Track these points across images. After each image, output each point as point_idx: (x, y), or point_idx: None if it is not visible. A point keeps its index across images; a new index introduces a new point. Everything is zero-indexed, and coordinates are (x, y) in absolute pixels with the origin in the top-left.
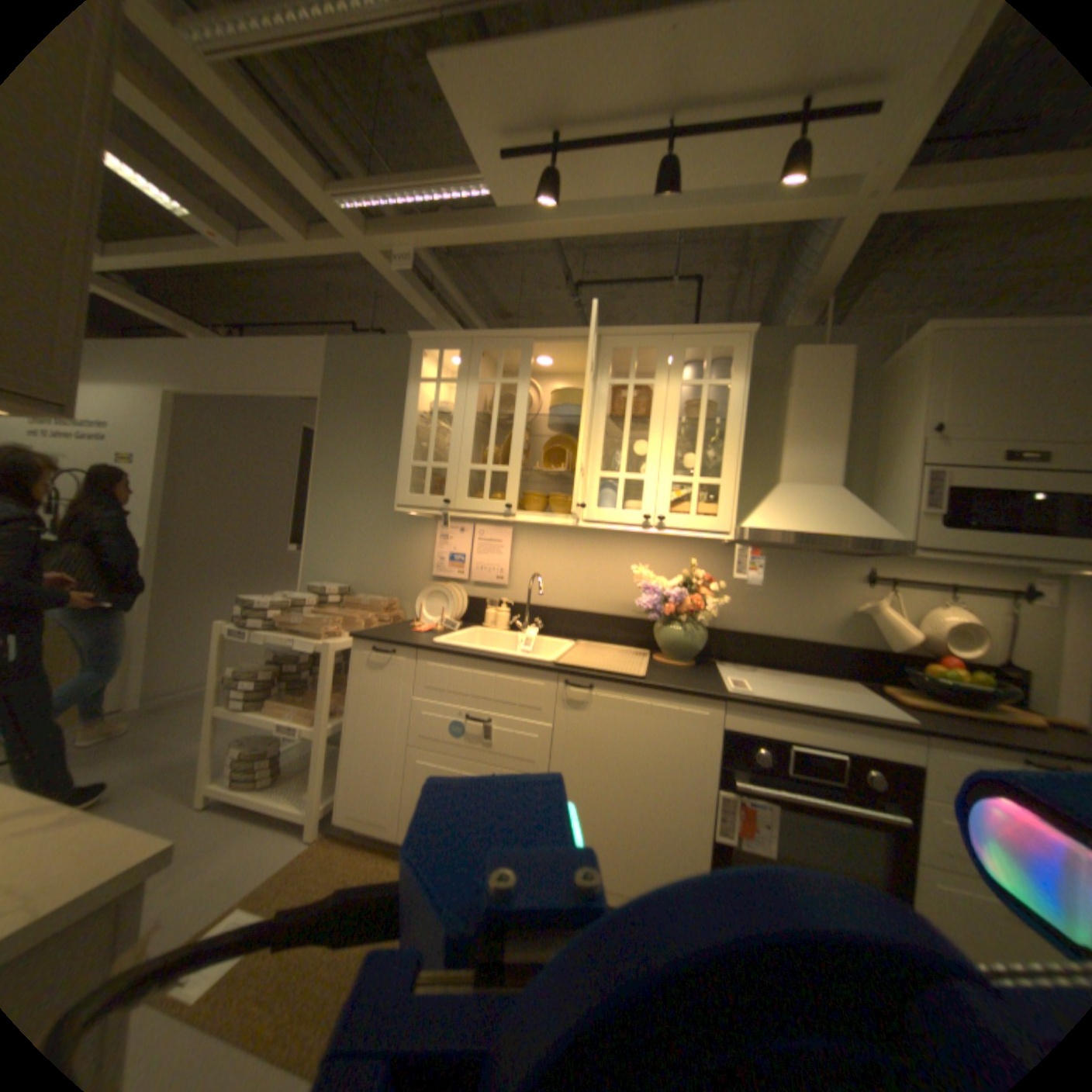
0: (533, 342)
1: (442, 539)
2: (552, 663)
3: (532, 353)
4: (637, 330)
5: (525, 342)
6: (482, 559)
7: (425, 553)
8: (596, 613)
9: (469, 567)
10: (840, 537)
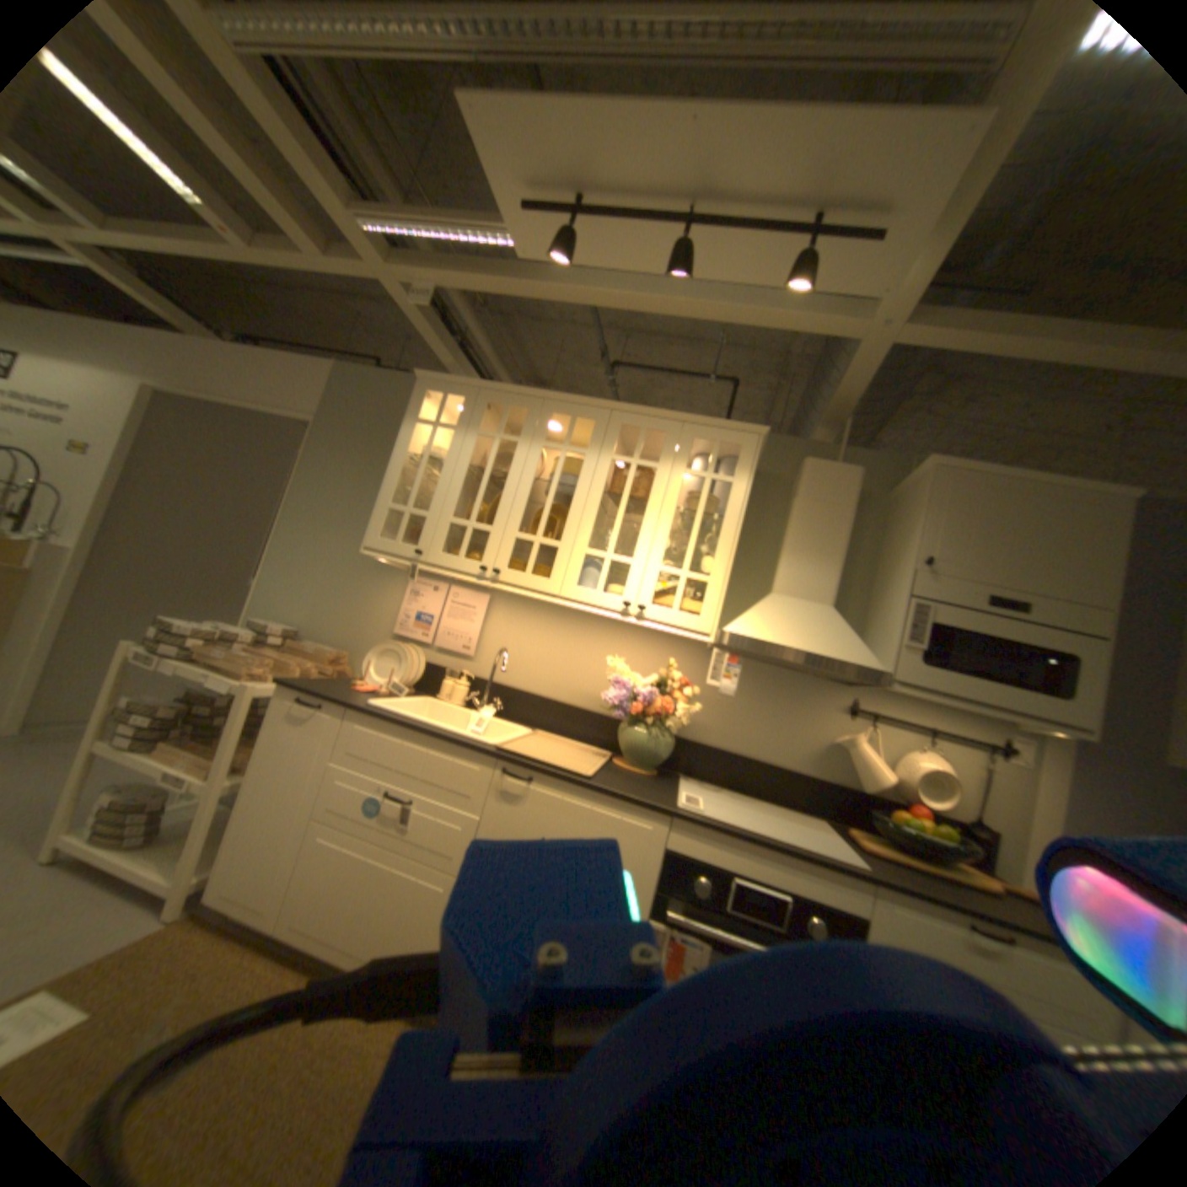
0: (541, 403)
1: (411, 595)
2: (492, 746)
3: (537, 414)
4: (648, 411)
5: (533, 402)
6: (449, 624)
7: (389, 607)
8: (563, 703)
9: (434, 631)
10: (818, 656)
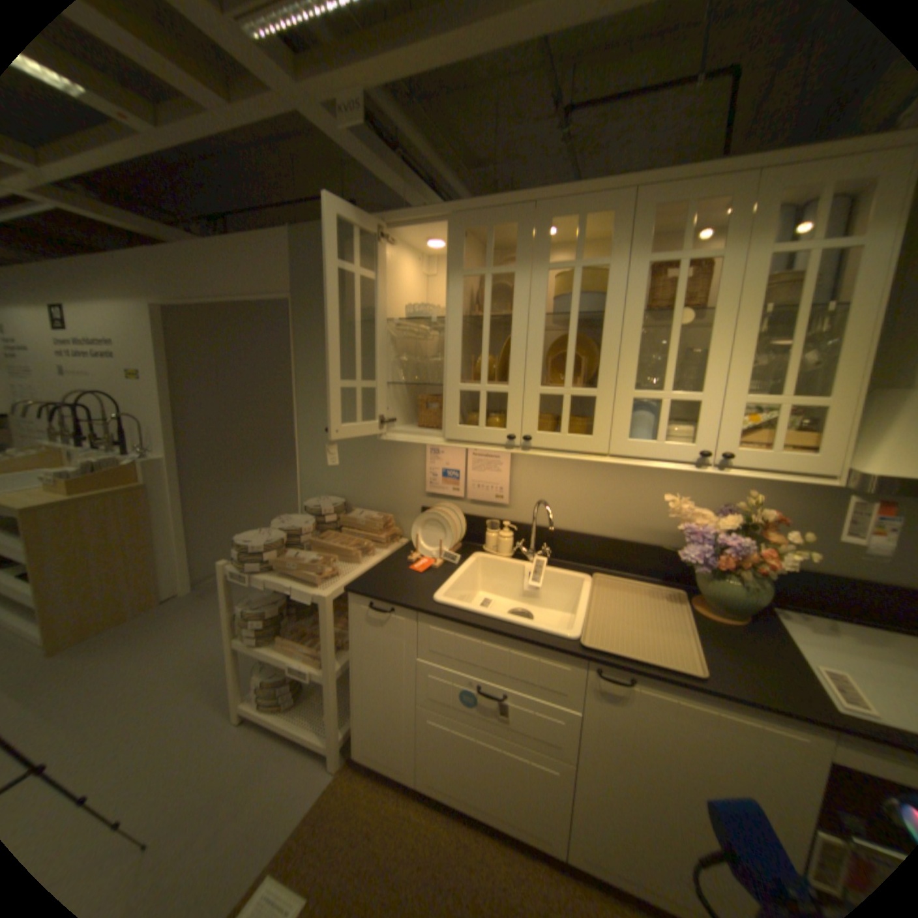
0: (533, 209)
1: (432, 454)
2: (580, 644)
3: (532, 226)
4: (699, 169)
5: (522, 210)
6: (478, 477)
7: (416, 468)
8: (615, 540)
9: (464, 485)
10: None
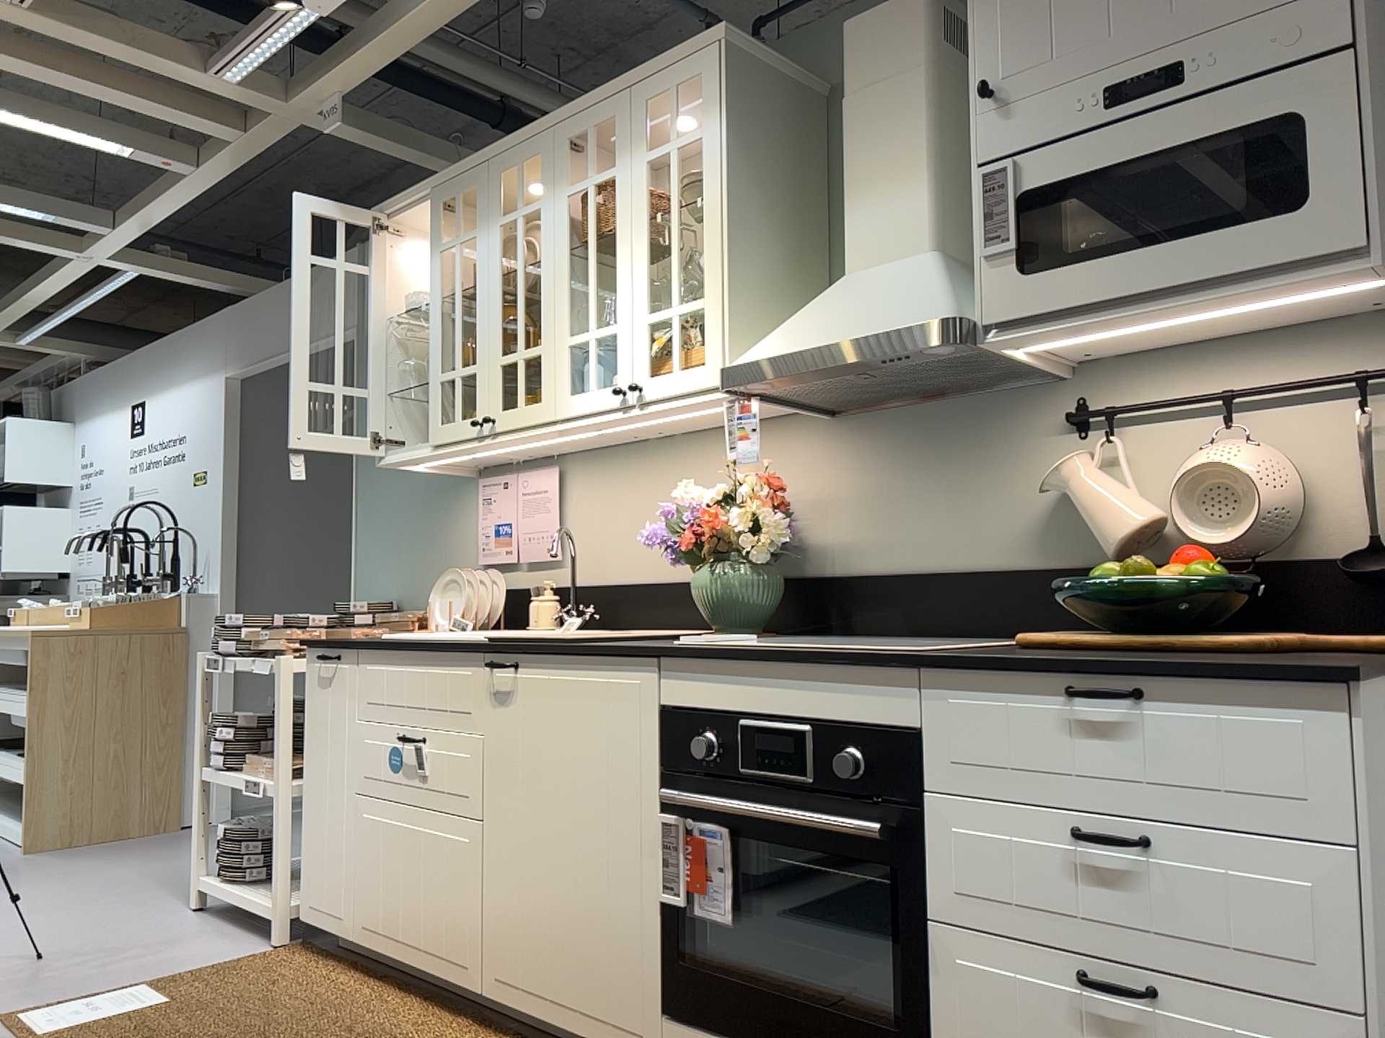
0: (487, 170)
1: (482, 504)
2: (486, 641)
3: (487, 187)
4: (588, 102)
5: (480, 173)
6: (526, 525)
7: (470, 532)
8: (670, 583)
9: (515, 542)
10: (846, 342)
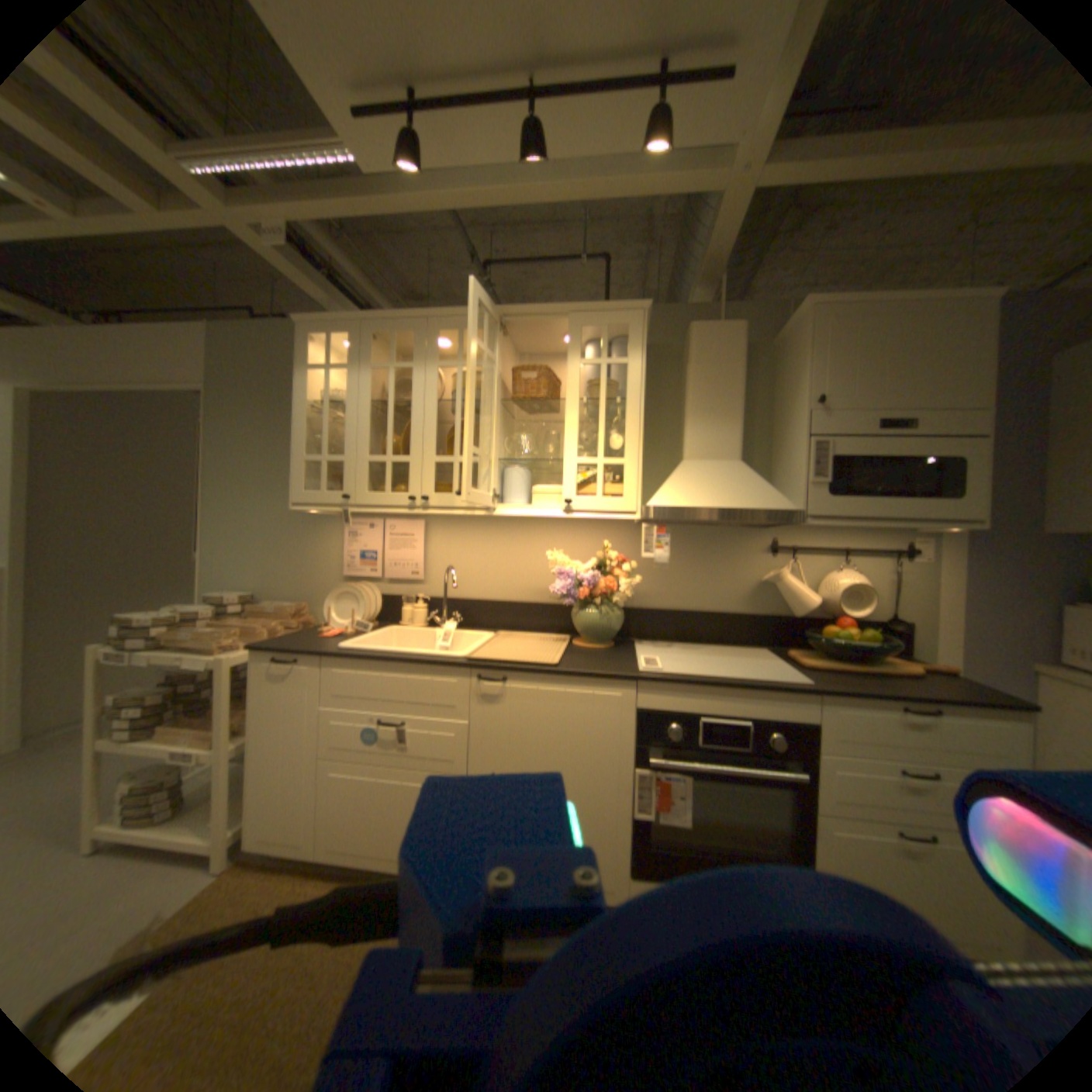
0: (425, 323)
1: (350, 536)
2: (463, 658)
3: (425, 335)
4: (532, 308)
5: (417, 323)
6: (394, 555)
7: (333, 552)
8: (516, 602)
9: (381, 564)
10: (737, 510)
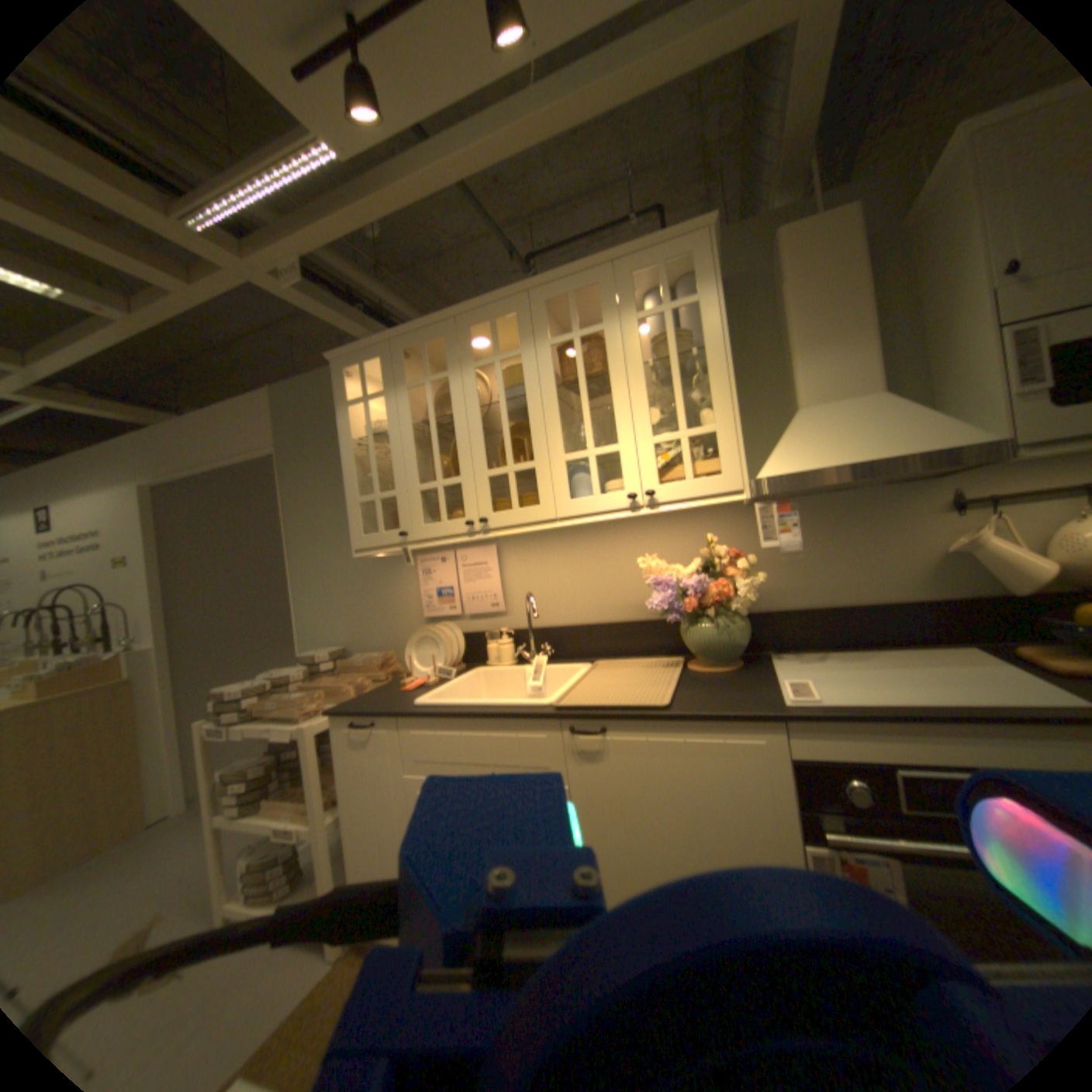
0: (453, 322)
1: (424, 574)
2: (551, 706)
3: (455, 336)
4: (568, 269)
5: (445, 325)
6: (470, 588)
7: (411, 594)
8: (612, 622)
9: (459, 600)
10: (898, 457)
